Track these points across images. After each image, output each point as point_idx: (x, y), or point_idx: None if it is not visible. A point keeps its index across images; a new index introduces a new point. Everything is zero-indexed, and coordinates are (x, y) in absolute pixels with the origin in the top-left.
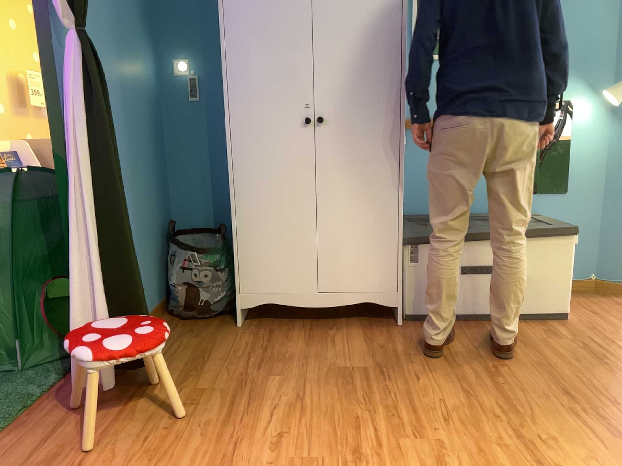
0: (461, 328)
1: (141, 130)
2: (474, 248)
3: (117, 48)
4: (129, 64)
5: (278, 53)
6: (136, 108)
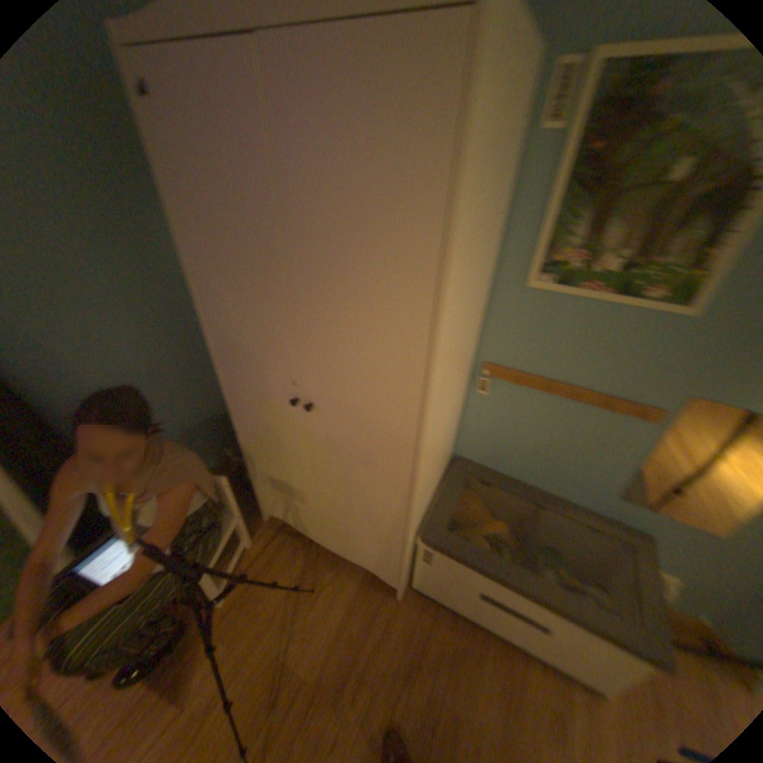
0: (458, 643)
1: (177, 323)
2: (501, 594)
3: (96, 251)
4: (133, 258)
5: (251, 307)
6: (161, 305)
